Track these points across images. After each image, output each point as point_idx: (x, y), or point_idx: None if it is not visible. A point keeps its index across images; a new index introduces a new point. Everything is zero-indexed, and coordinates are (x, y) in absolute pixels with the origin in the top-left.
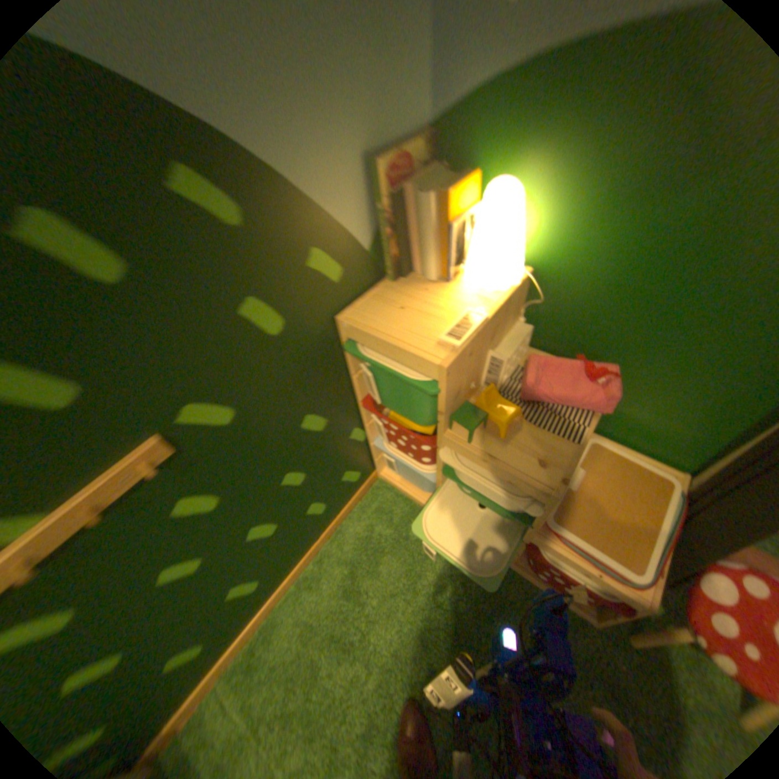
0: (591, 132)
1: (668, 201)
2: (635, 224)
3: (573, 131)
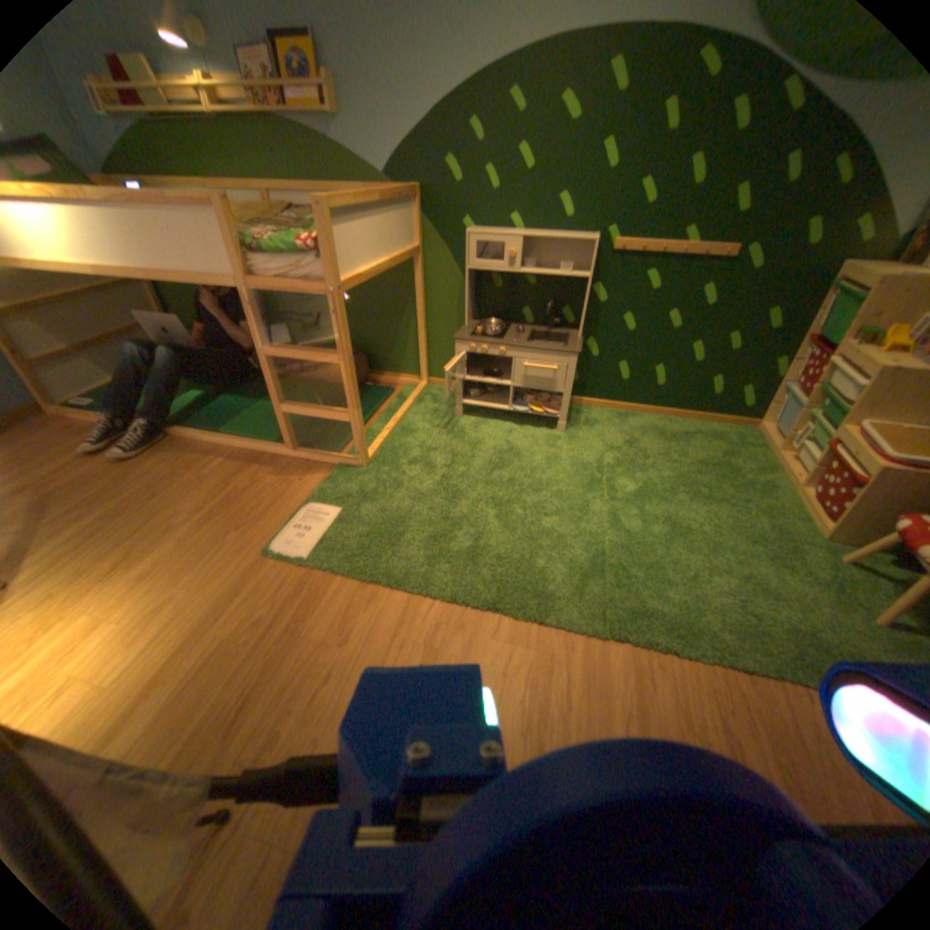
0: None
1: None
2: None
3: None
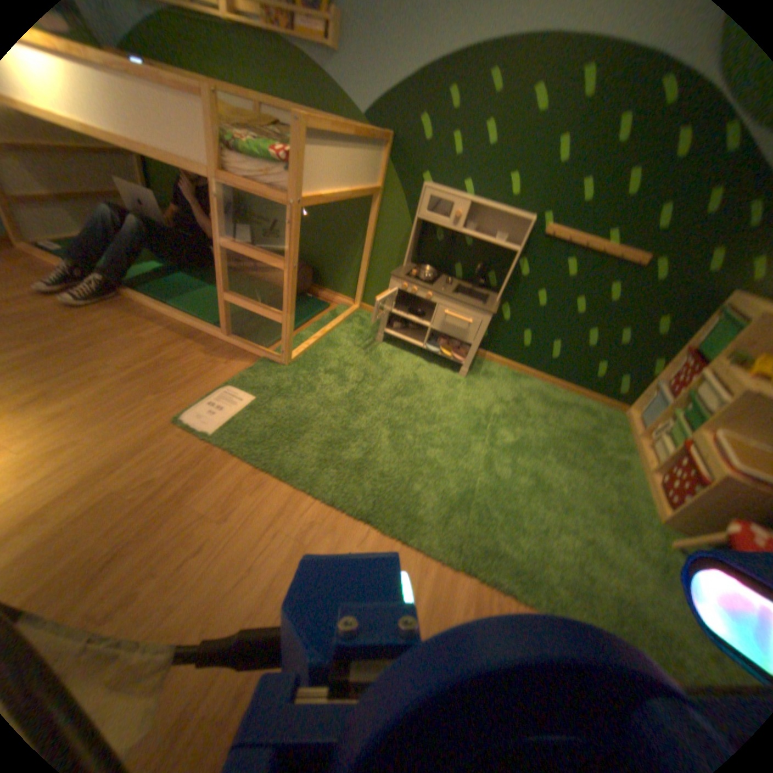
0: None
1: None
2: None
3: None
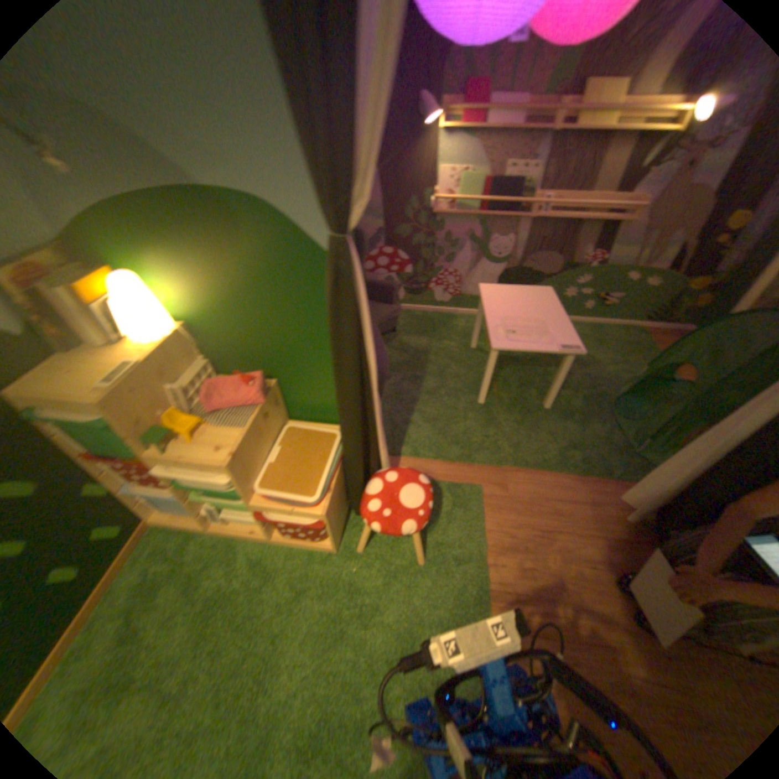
0: (160, 240)
1: (222, 273)
2: (217, 286)
3: (151, 239)
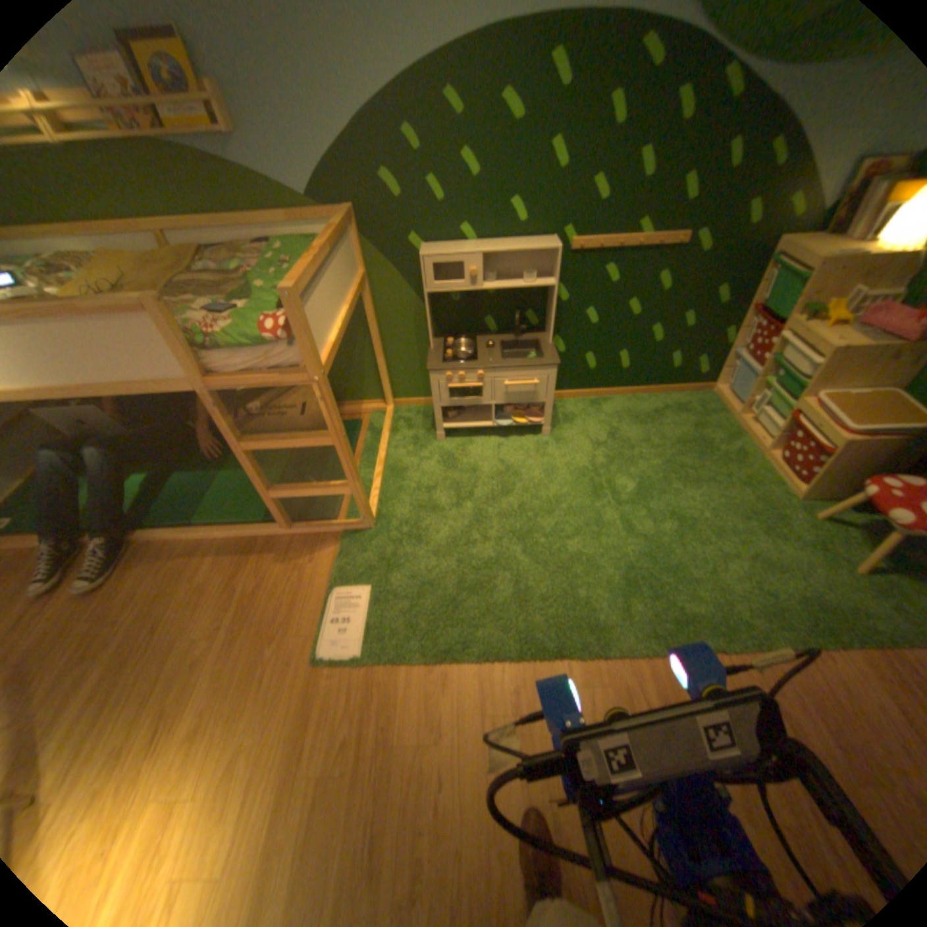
0: None
1: None
2: None
3: None
